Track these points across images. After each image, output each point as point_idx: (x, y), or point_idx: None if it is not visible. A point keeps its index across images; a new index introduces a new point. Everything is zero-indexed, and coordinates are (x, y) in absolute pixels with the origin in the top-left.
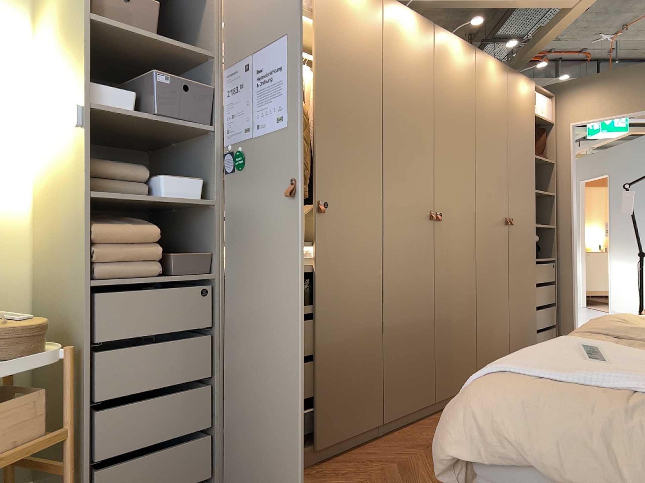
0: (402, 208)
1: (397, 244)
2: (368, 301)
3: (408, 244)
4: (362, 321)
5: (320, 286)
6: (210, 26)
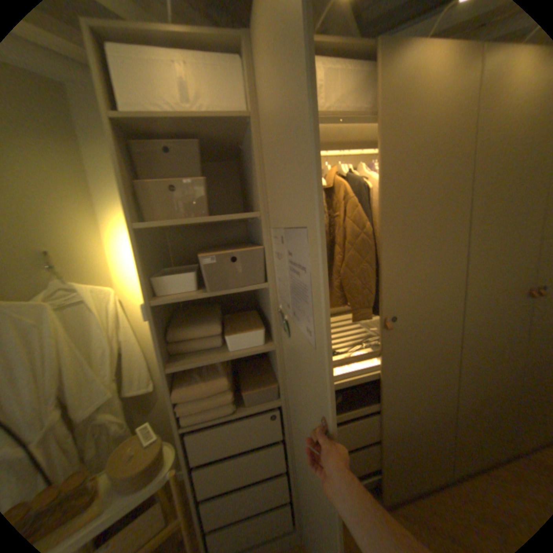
0: (497, 294)
1: (487, 330)
2: (447, 389)
3: (501, 327)
4: (439, 406)
5: (392, 388)
6: (258, 183)
